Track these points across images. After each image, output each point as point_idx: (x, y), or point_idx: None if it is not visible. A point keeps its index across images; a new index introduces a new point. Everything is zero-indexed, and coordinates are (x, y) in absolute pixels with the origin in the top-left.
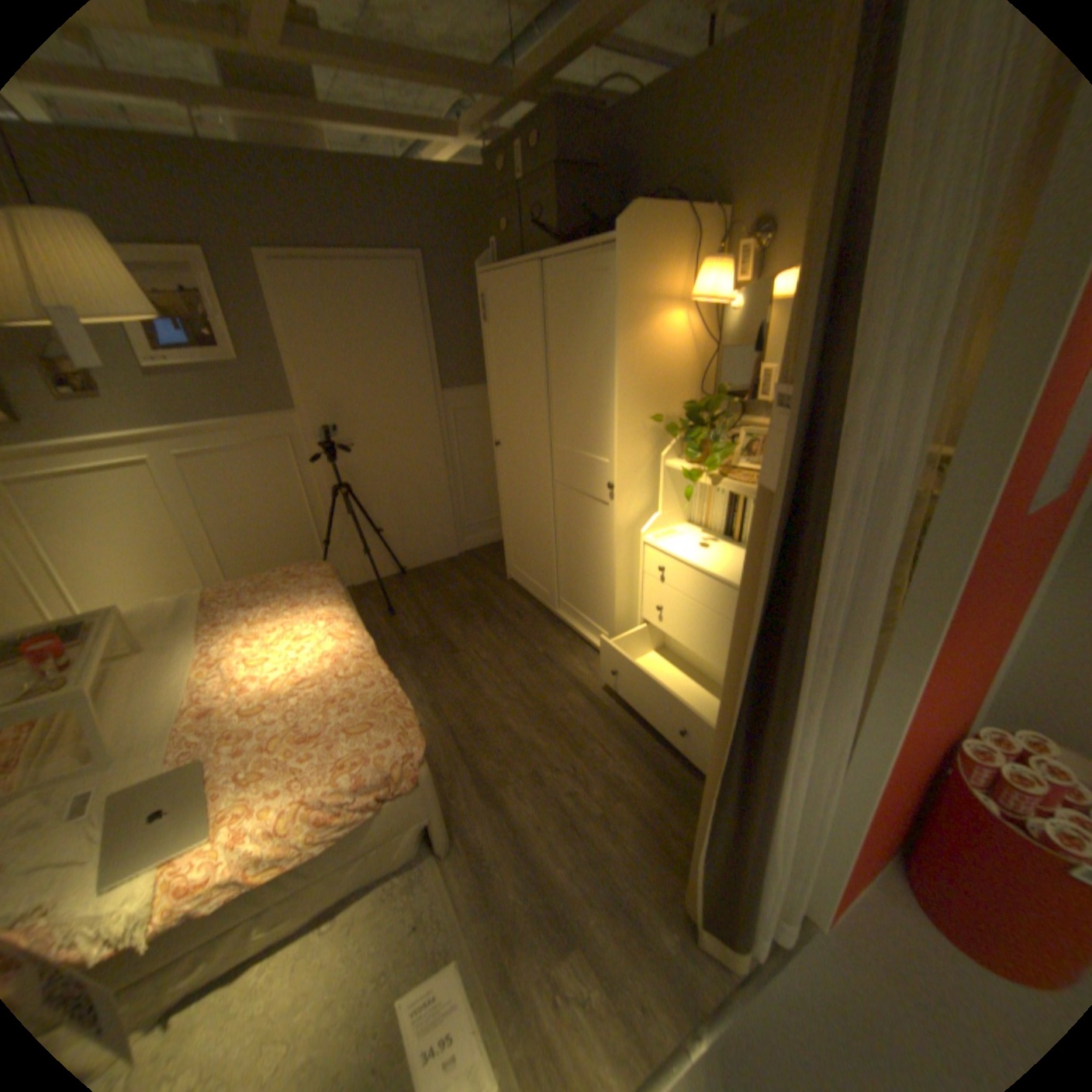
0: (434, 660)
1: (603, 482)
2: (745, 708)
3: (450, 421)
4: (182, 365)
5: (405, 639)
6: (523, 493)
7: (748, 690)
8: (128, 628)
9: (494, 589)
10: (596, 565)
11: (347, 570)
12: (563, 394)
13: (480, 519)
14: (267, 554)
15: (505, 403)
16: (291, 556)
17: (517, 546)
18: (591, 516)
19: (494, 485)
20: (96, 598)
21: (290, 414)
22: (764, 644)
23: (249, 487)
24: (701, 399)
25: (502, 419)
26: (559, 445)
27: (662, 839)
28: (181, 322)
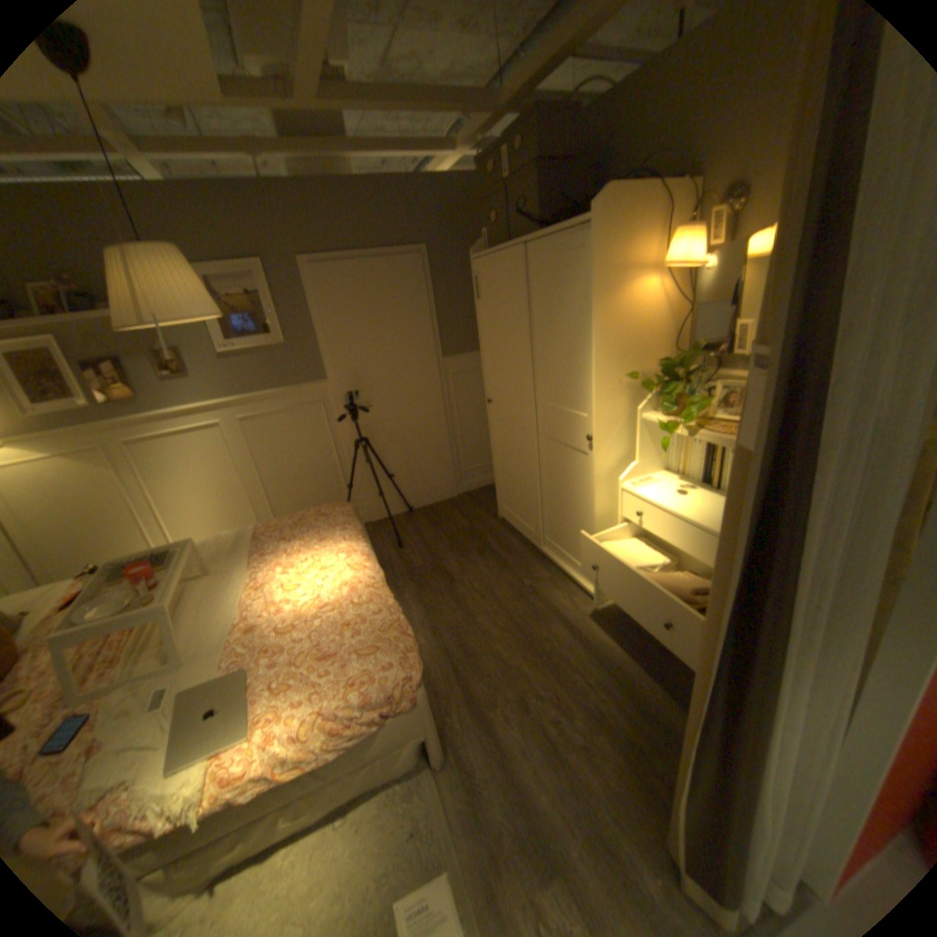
0: (435, 588)
1: (583, 434)
2: (728, 664)
3: (450, 383)
4: (245, 349)
5: (411, 569)
6: (512, 443)
7: (730, 647)
8: (200, 556)
9: (487, 527)
10: (578, 508)
11: (366, 508)
12: (545, 357)
13: (475, 465)
14: (305, 496)
15: (495, 366)
16: (323, 497)
17: (507, 489)
18: (572, 464)
19: (487, 436)
20: (183, 529)
21: (323, 383)
22: (747, 601)
23: (292, 442)
24: (676, 355)
25: (493, 380)
26: (542, 402)
27: (645, 777)
28: (245, 317)
